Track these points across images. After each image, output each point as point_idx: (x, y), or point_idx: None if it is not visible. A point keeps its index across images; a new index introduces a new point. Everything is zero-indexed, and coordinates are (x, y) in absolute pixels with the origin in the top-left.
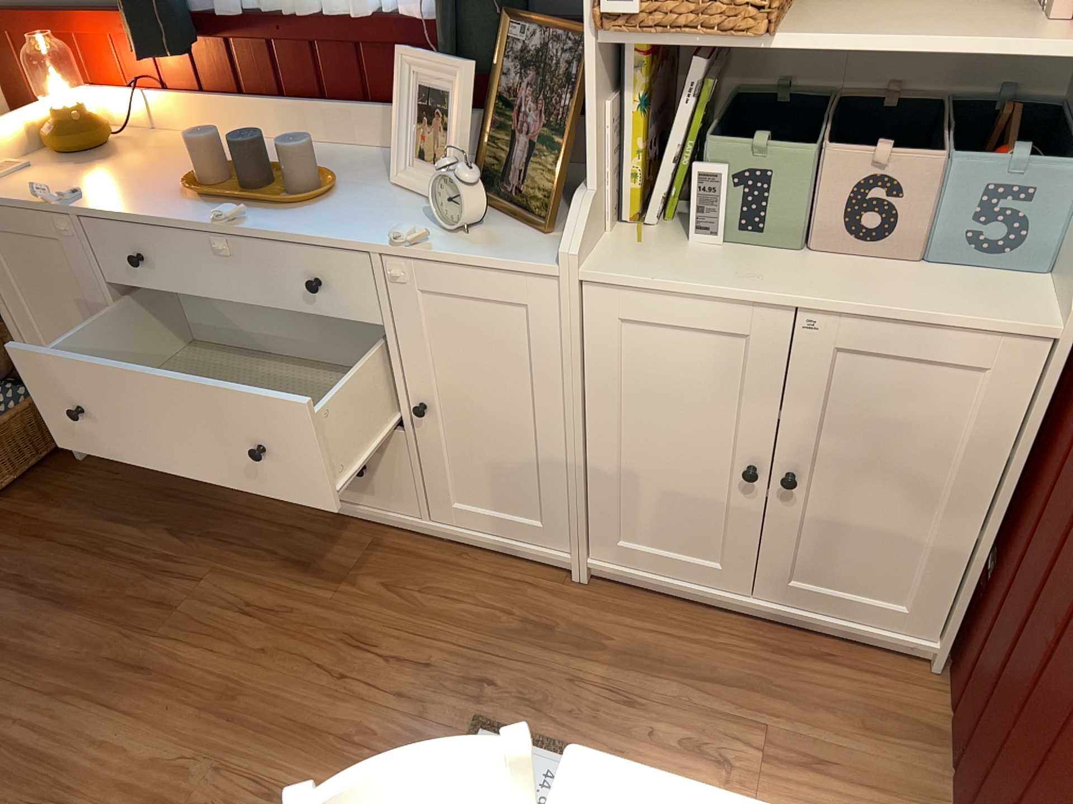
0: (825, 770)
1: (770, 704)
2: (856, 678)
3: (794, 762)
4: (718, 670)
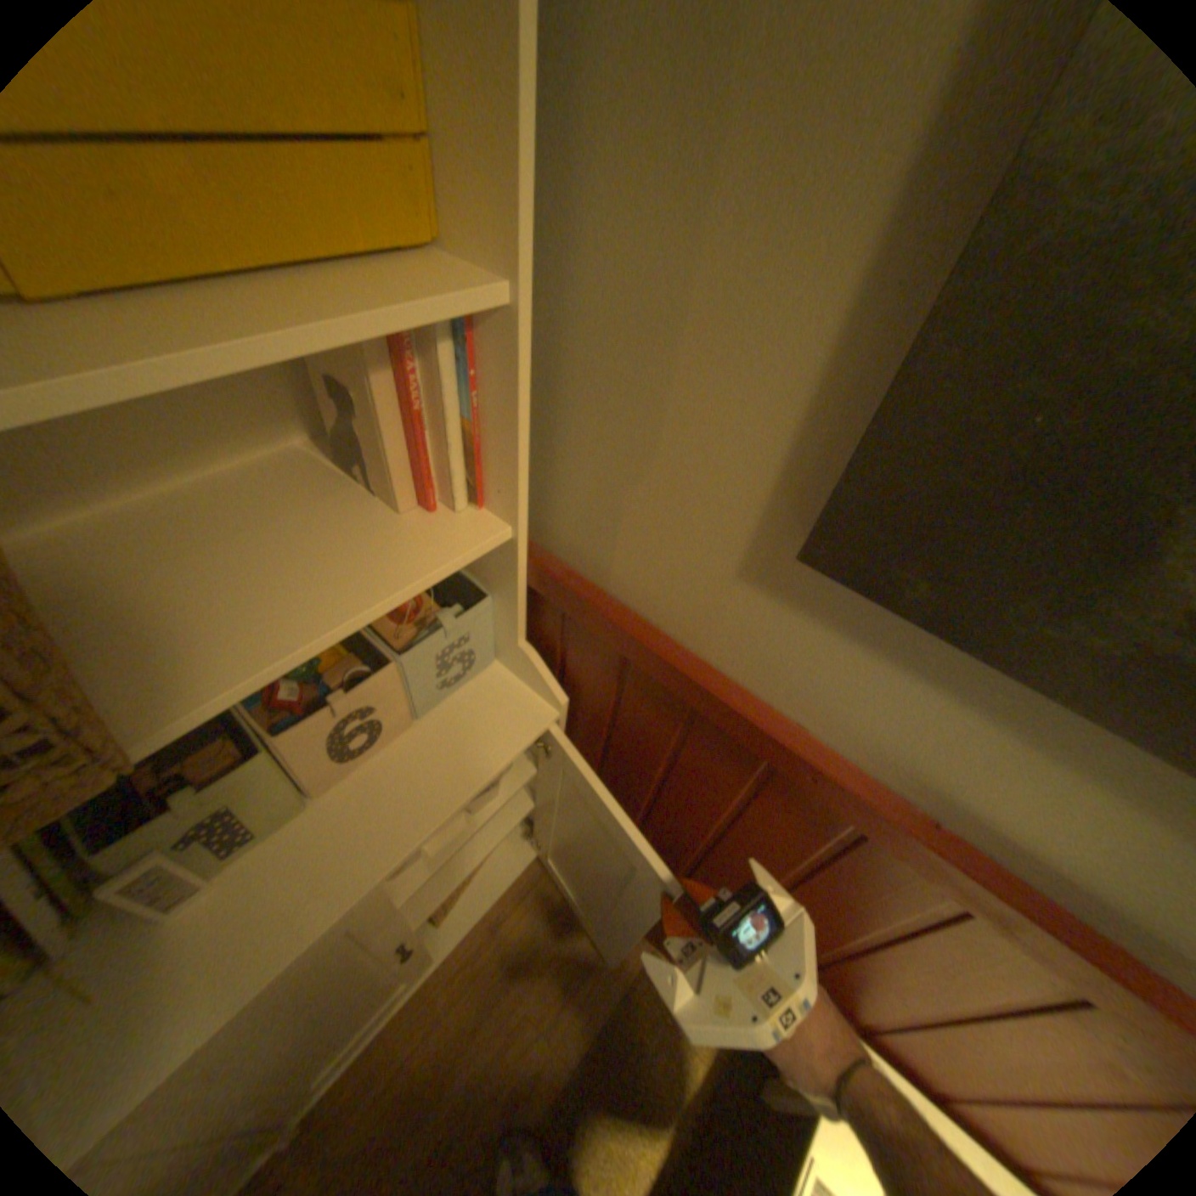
0: (577, 995)
1: (515, 1004)
2: (528, 913)
3: (563, 1016)
4: (467, 1031)
